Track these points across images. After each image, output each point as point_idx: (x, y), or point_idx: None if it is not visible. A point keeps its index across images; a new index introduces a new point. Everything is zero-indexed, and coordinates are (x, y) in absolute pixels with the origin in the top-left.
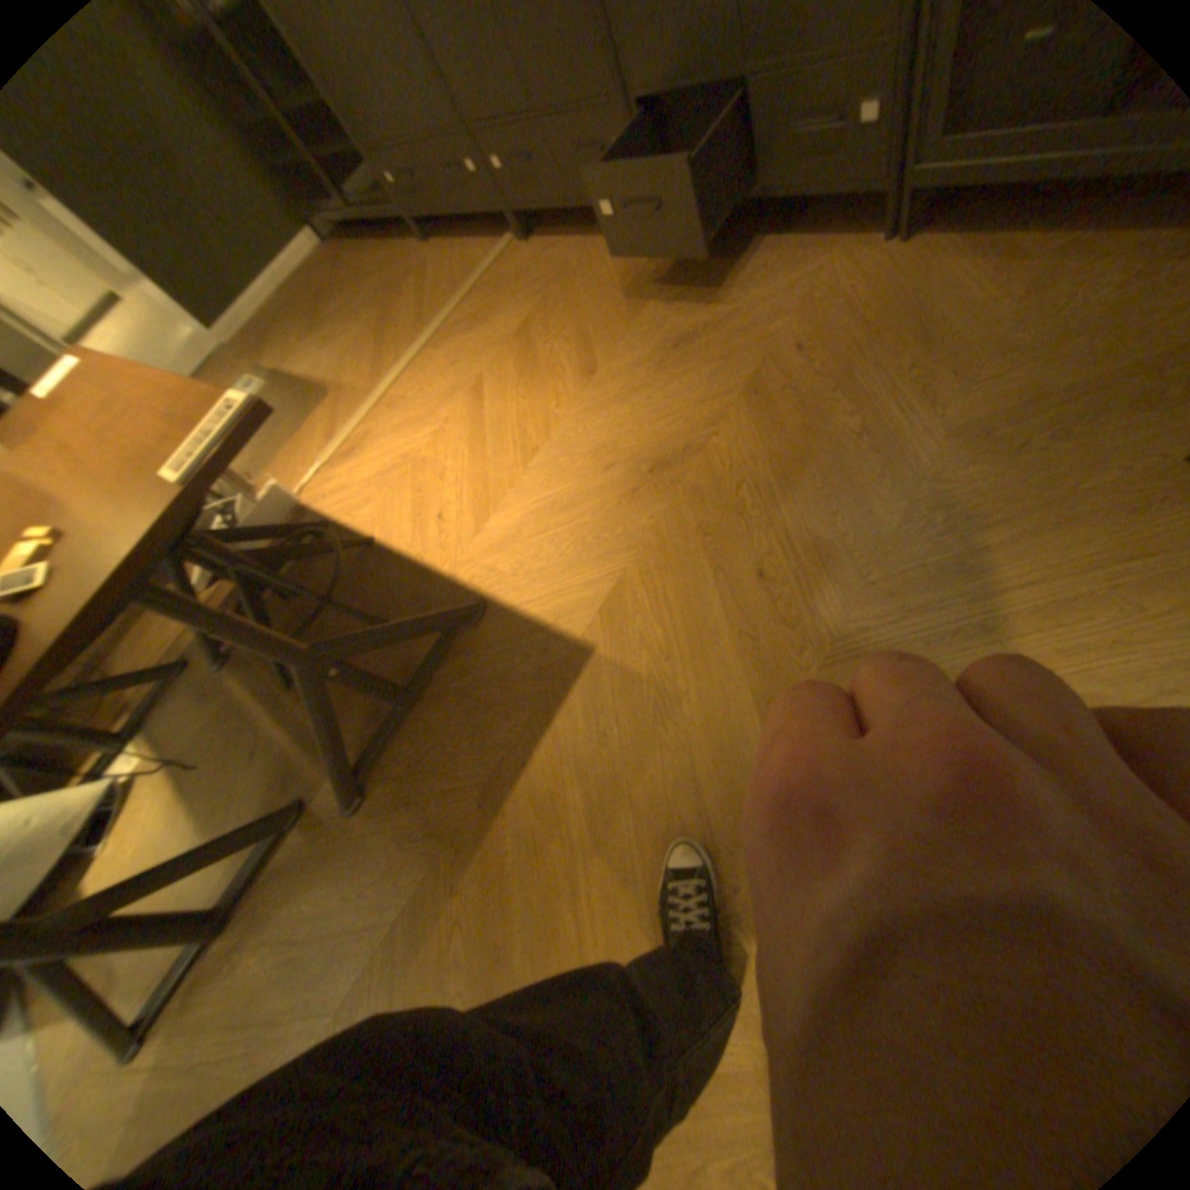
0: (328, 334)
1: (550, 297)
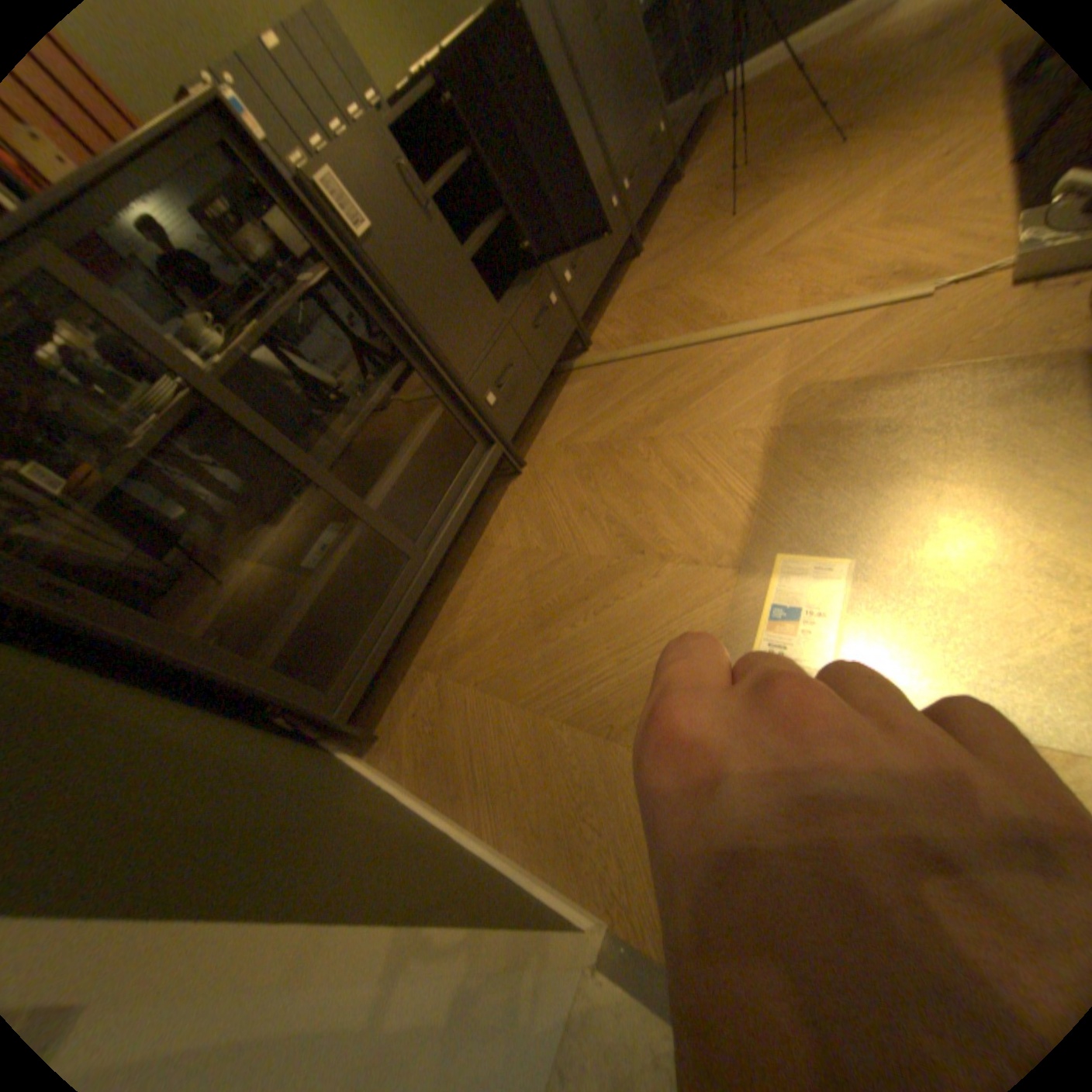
0: (667, 492)
1: (677, 274)
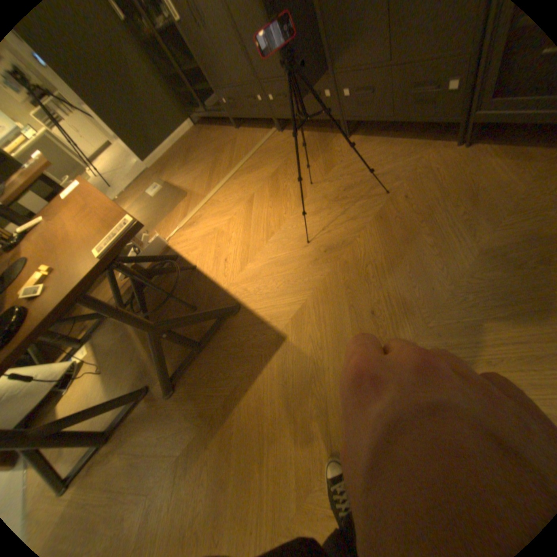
0: (191, 167)
1: (290, 159)
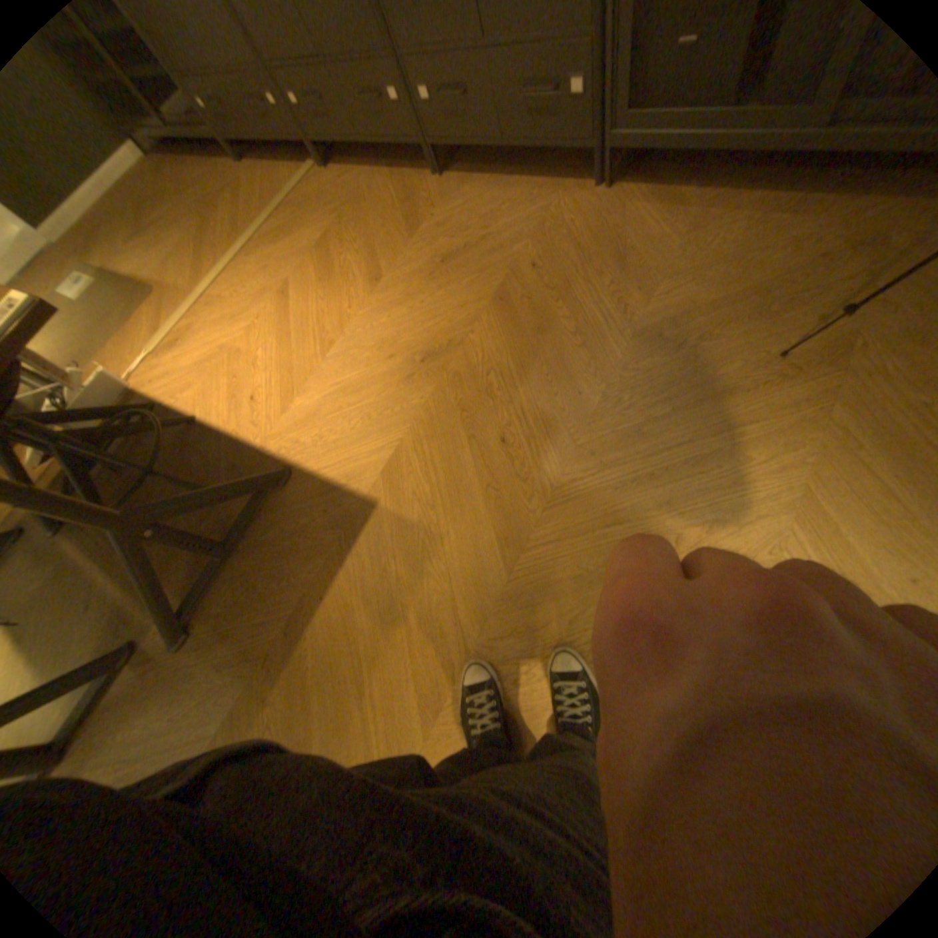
0: (153, 240)
1: (345, 216)
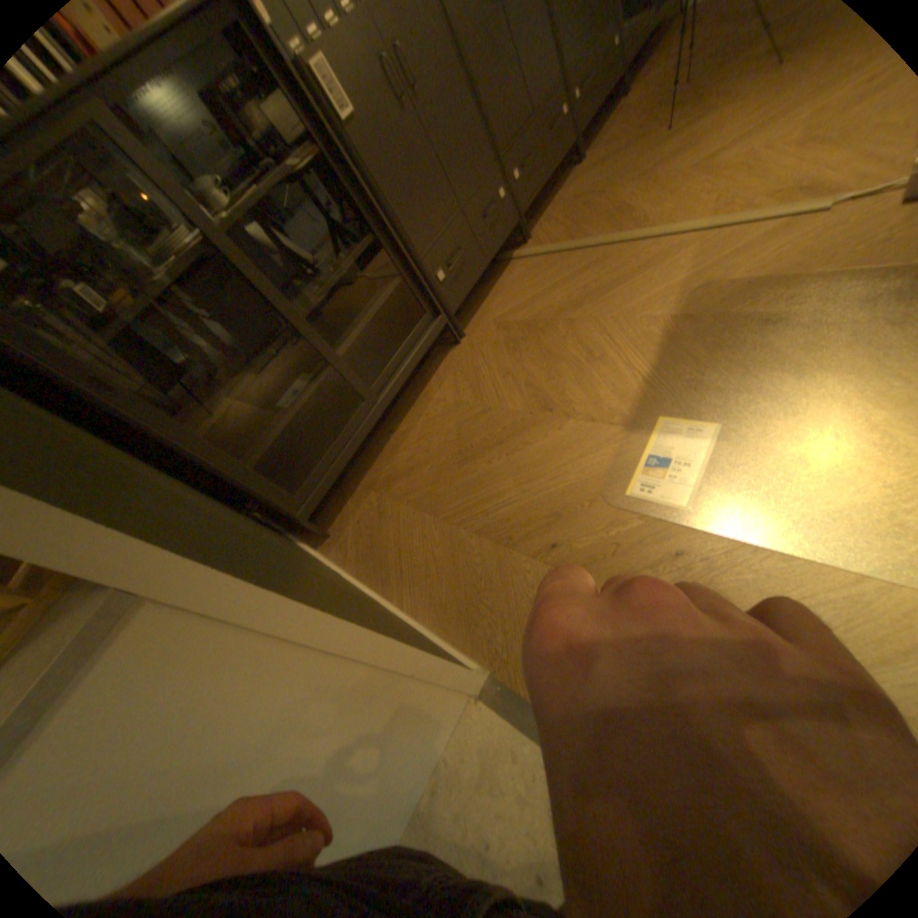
0: (577, 364)
1: (611, 180)
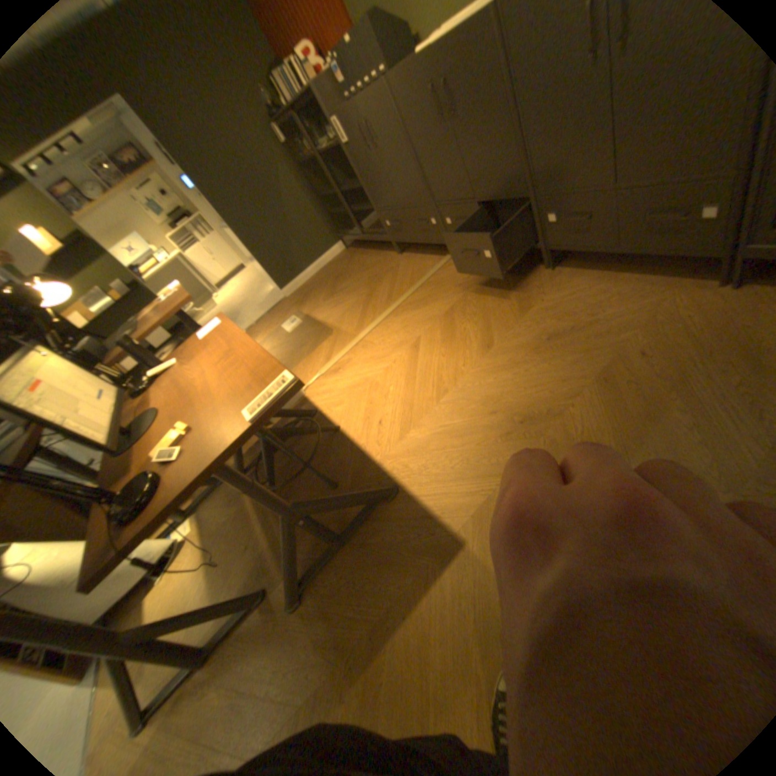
0: (339, 299)
1: (469, 295)
